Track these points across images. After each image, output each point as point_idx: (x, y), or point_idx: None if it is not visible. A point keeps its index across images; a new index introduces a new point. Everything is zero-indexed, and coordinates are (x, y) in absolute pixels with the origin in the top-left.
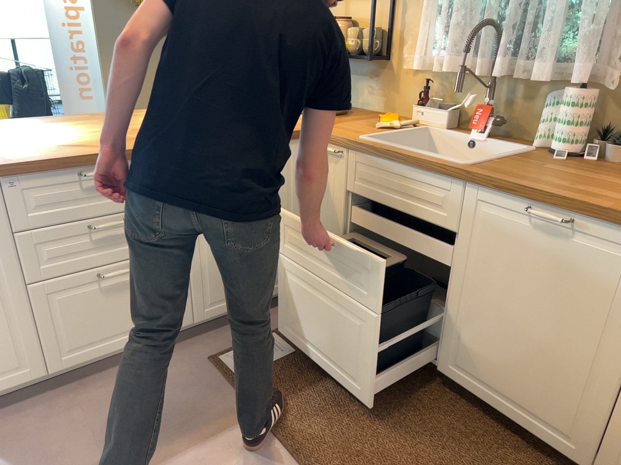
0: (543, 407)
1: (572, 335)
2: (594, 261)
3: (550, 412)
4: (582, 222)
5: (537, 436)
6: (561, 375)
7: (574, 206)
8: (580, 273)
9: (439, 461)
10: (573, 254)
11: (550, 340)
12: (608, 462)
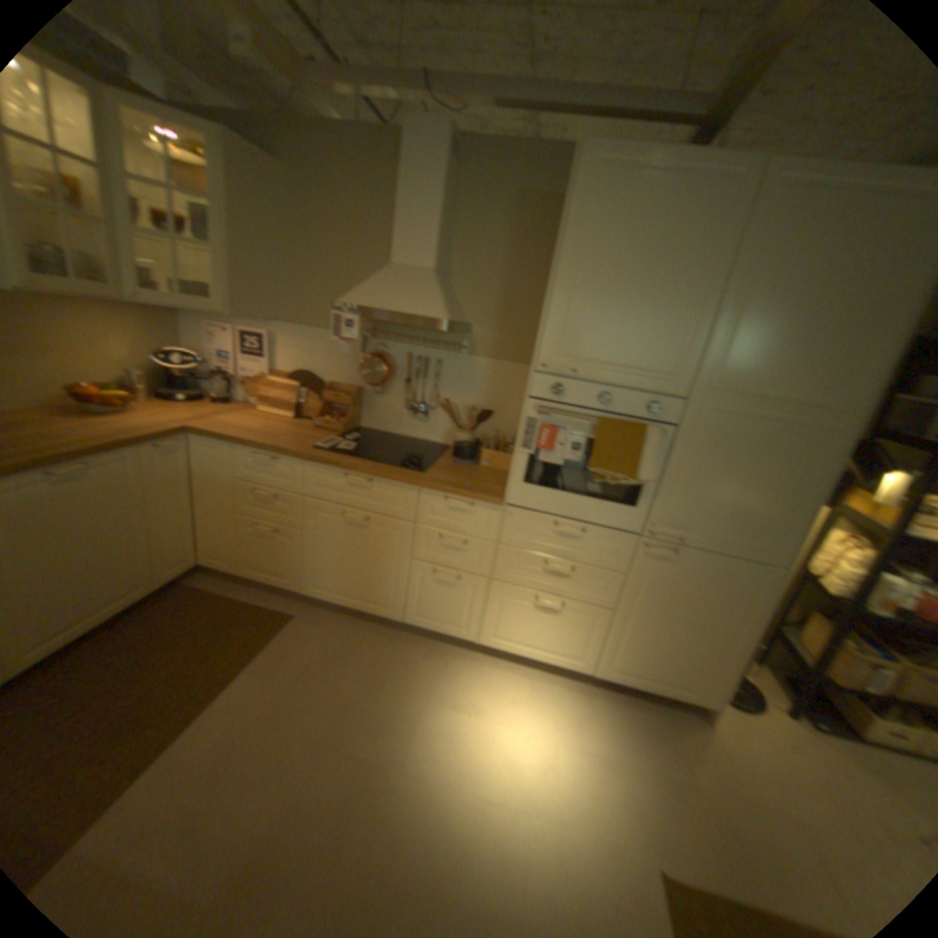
0: (113, 591)
1: (110, 531)
2: (102, 479)
3: (119, 587)
4: (85, 462)
5: (118, 612)
6: (115, 560)
7: (79, 454)
8: (98, 492)
9: (133, 671)
10: (88, 484)
11: (99, 547)
12: (156, 575)
